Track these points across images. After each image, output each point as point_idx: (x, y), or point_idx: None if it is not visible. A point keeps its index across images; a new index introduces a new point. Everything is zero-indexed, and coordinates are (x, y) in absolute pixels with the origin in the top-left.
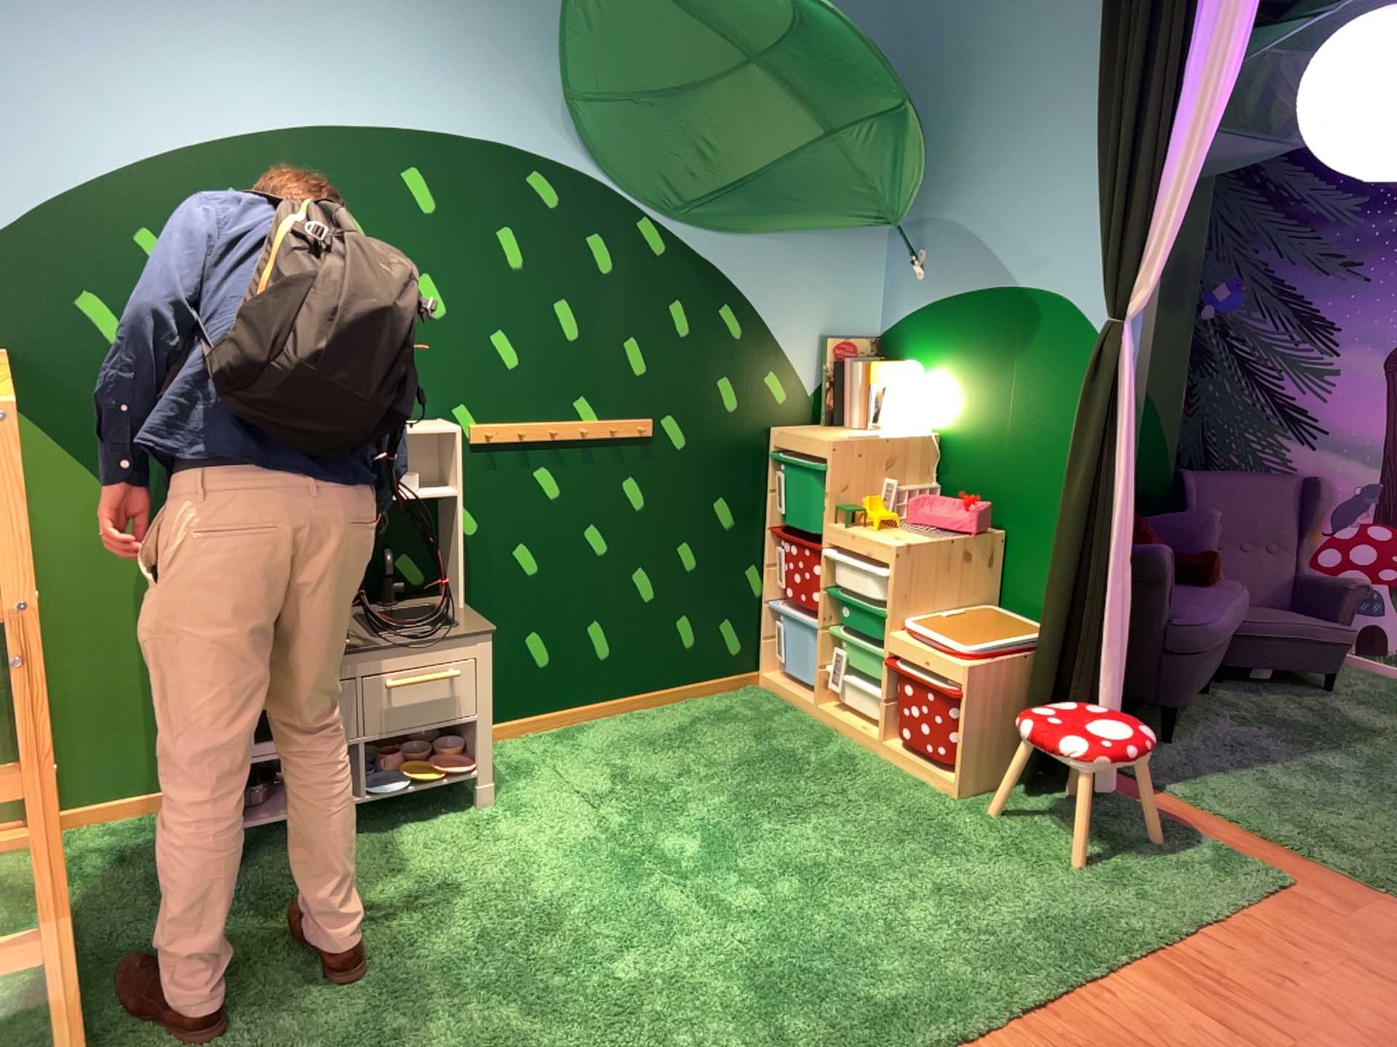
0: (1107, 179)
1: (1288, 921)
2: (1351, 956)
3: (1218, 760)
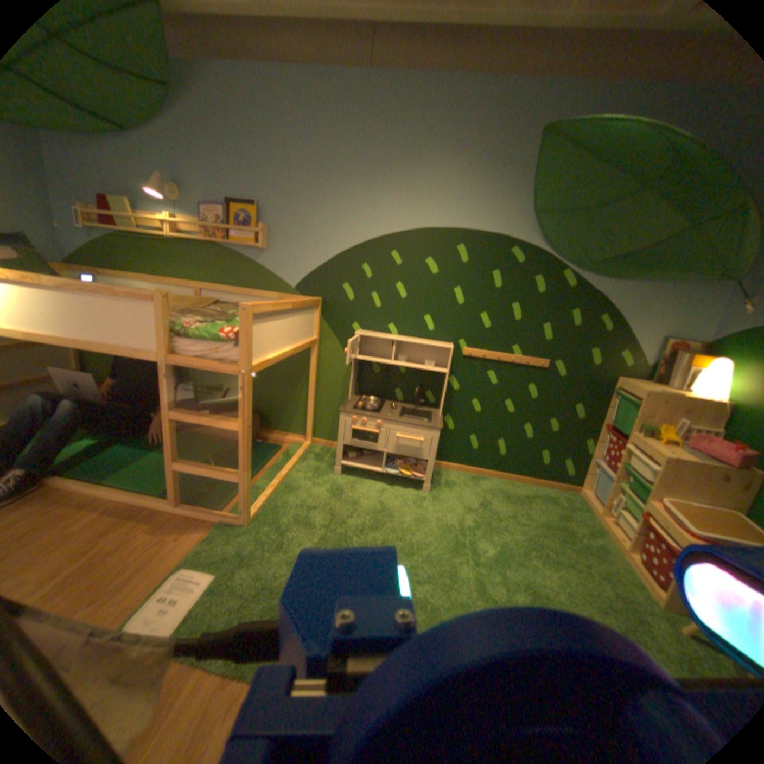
0: None
1: None
2: None
3: None
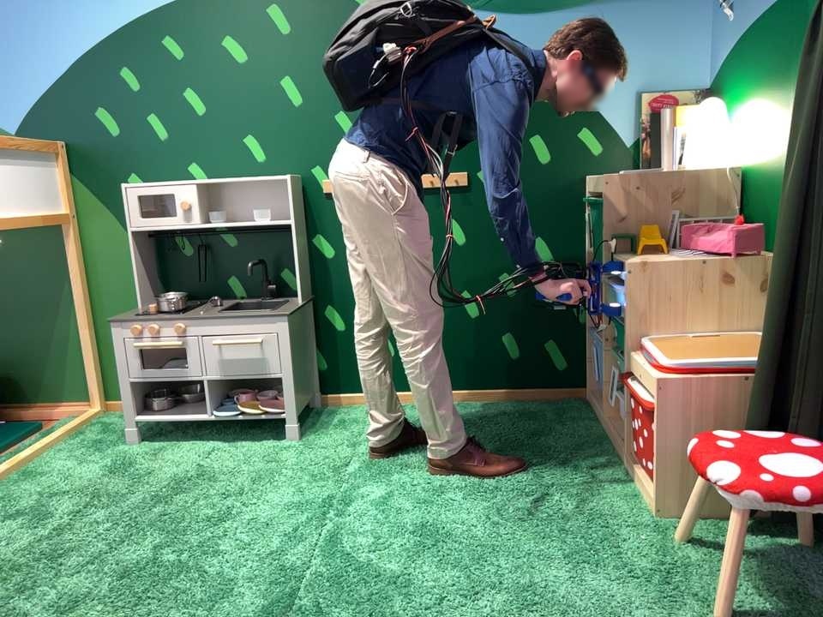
0: None
1: None
2: None
3: None
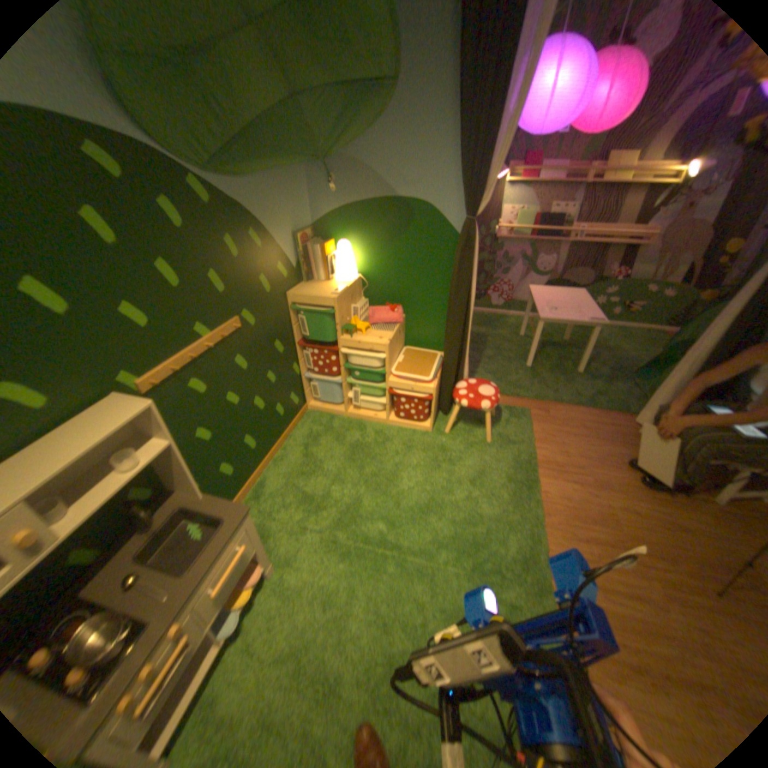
0: (481, 133)
1: (550, 430)
2: (572, 434)
3: (473, 369)
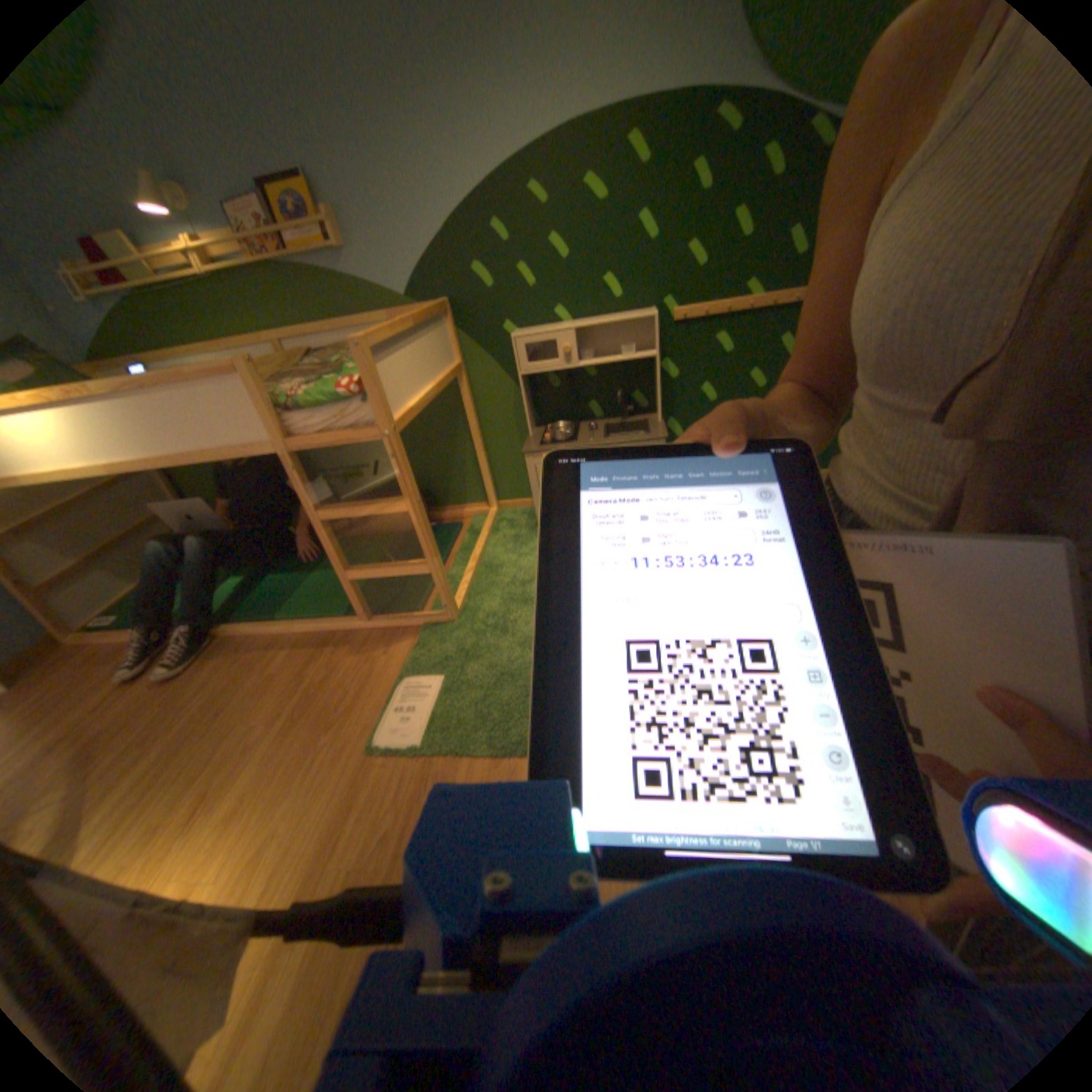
0: None
1: None
2: None
3: None
